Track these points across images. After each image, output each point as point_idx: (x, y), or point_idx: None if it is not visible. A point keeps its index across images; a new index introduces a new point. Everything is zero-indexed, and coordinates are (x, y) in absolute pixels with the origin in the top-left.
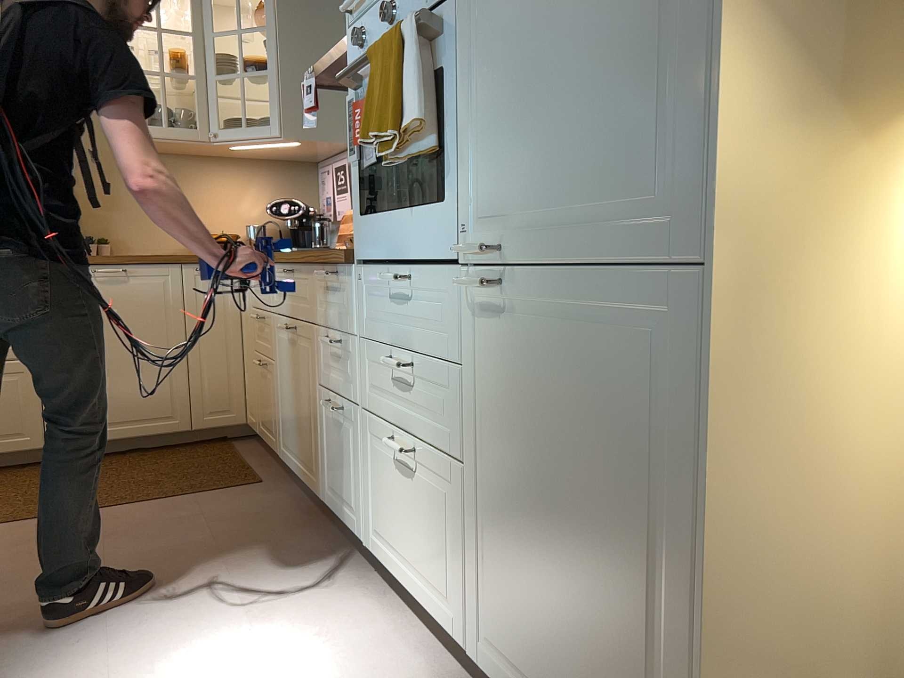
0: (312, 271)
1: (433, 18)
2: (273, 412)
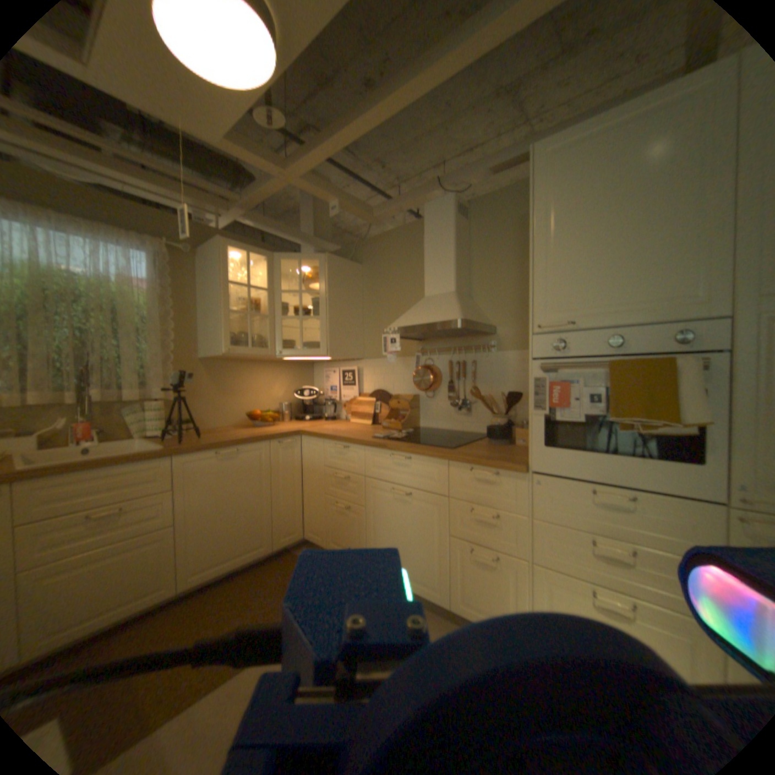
0: (447, 464)
1: (711, 364)
2: (358, 540)
